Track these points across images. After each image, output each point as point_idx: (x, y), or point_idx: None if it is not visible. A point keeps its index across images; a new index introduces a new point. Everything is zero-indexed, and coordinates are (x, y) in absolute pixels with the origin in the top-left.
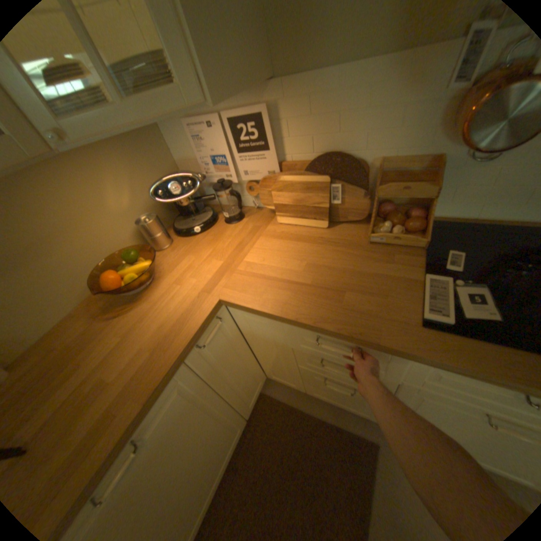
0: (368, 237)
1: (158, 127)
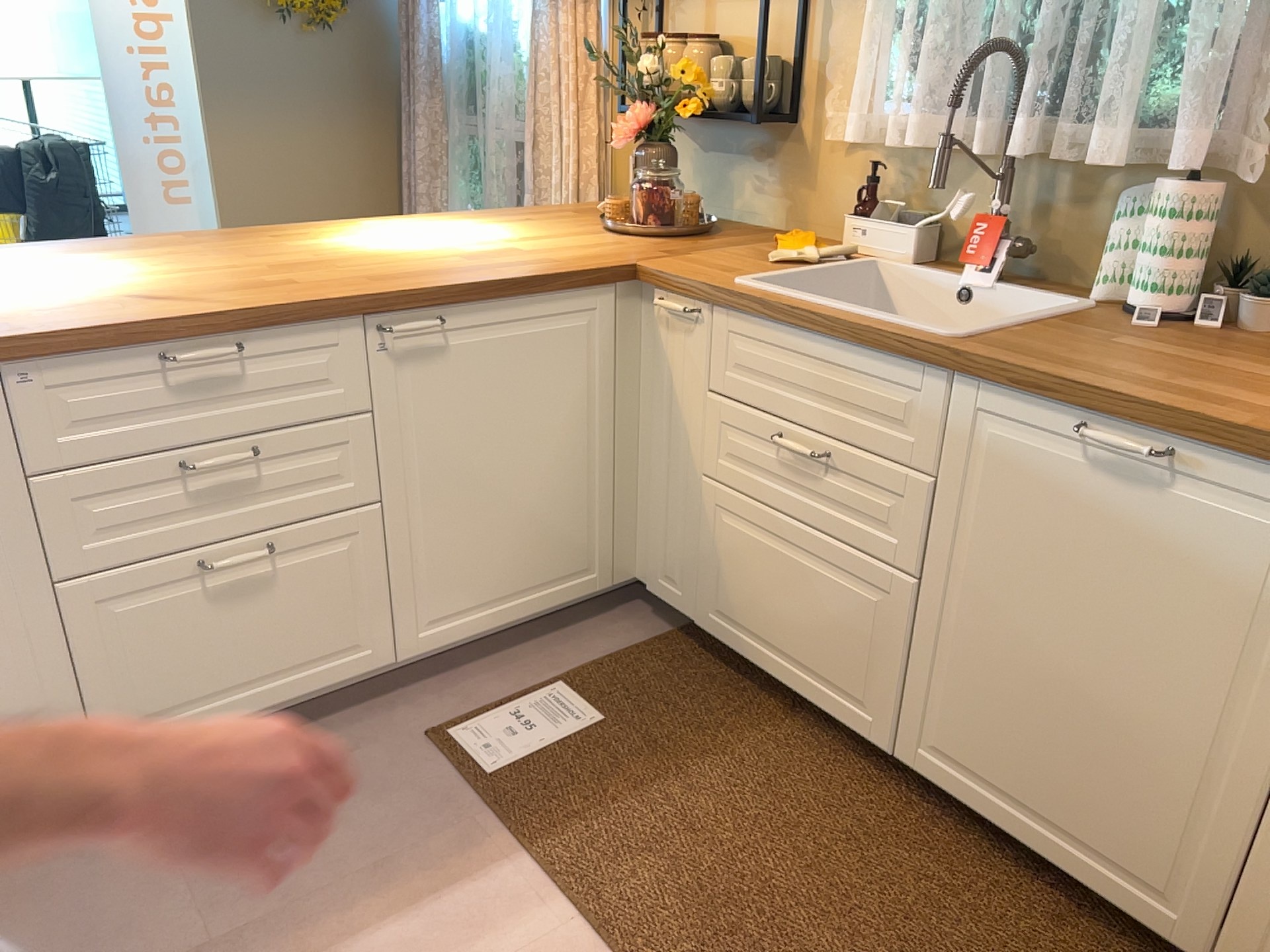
0: None
1: None
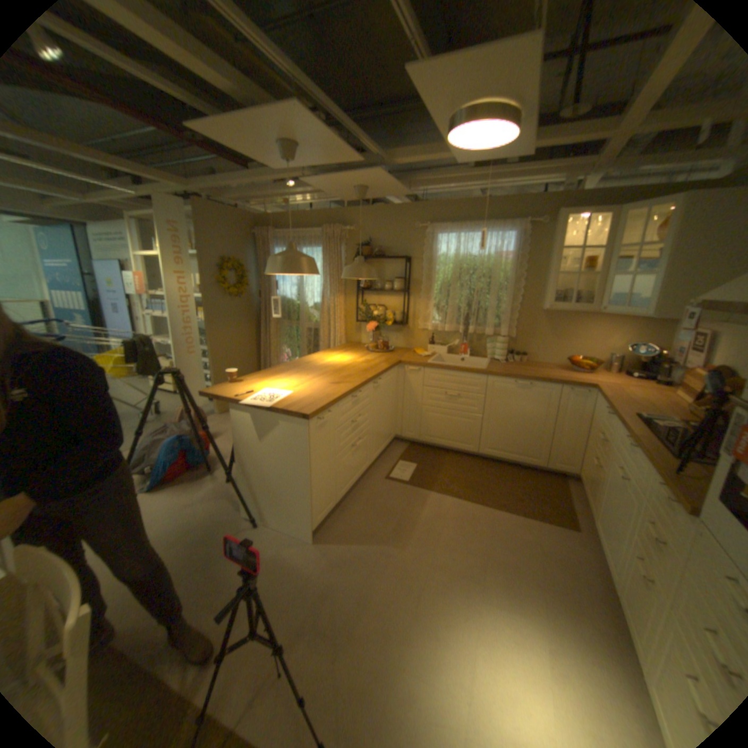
0: (689, 409)
1: (676, 326)
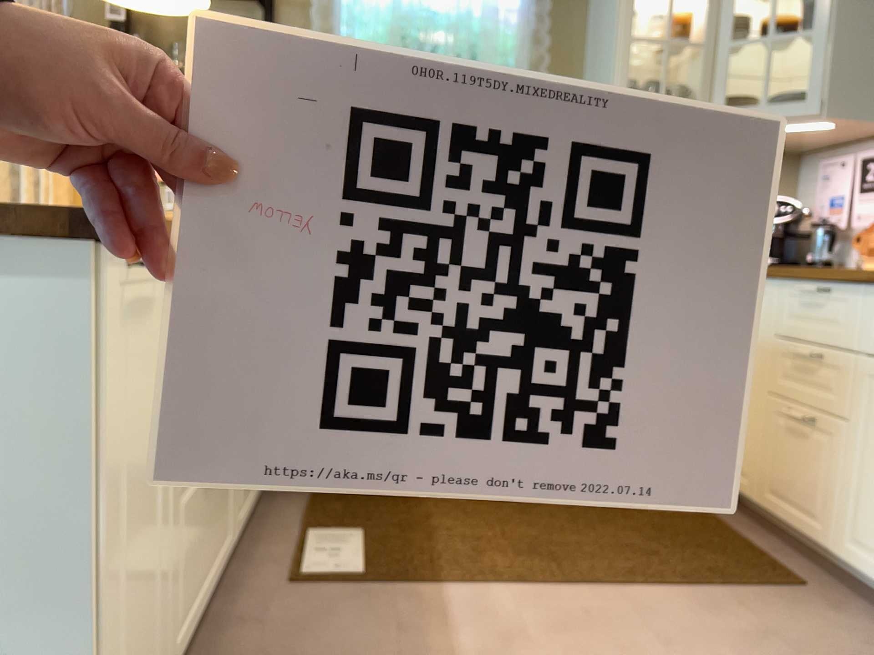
0: None
1: (801, 174)
